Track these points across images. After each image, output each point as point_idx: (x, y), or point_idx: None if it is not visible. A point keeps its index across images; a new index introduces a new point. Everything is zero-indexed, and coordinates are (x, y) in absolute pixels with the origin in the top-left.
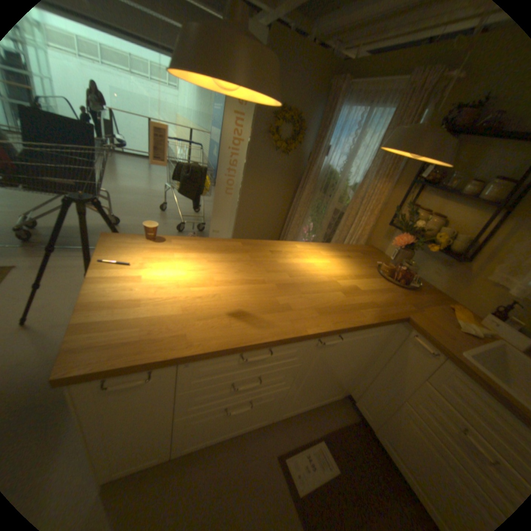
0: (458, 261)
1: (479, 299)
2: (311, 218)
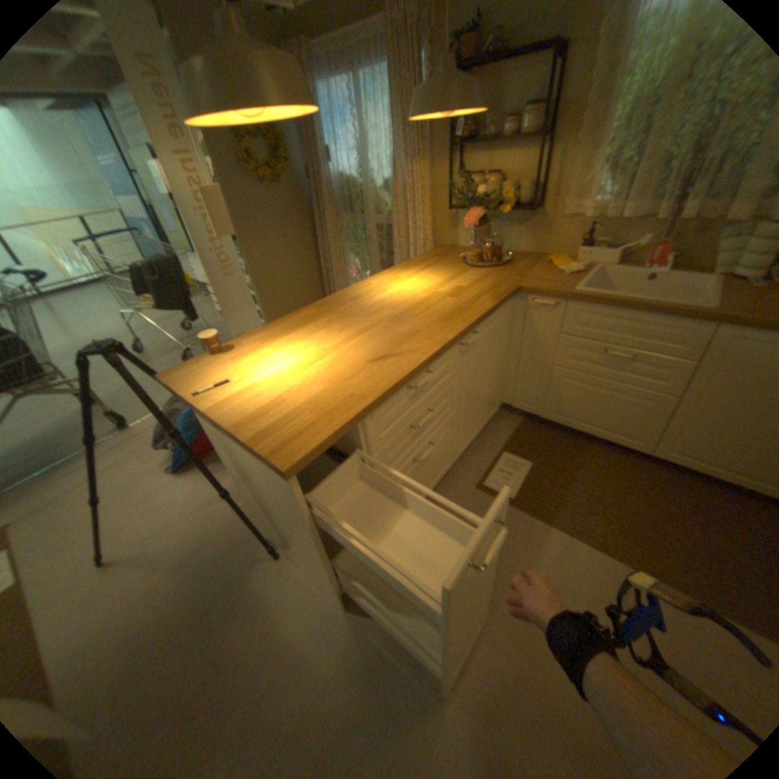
0: (530, 213)
1: (563, 240)
2: (352, 253)
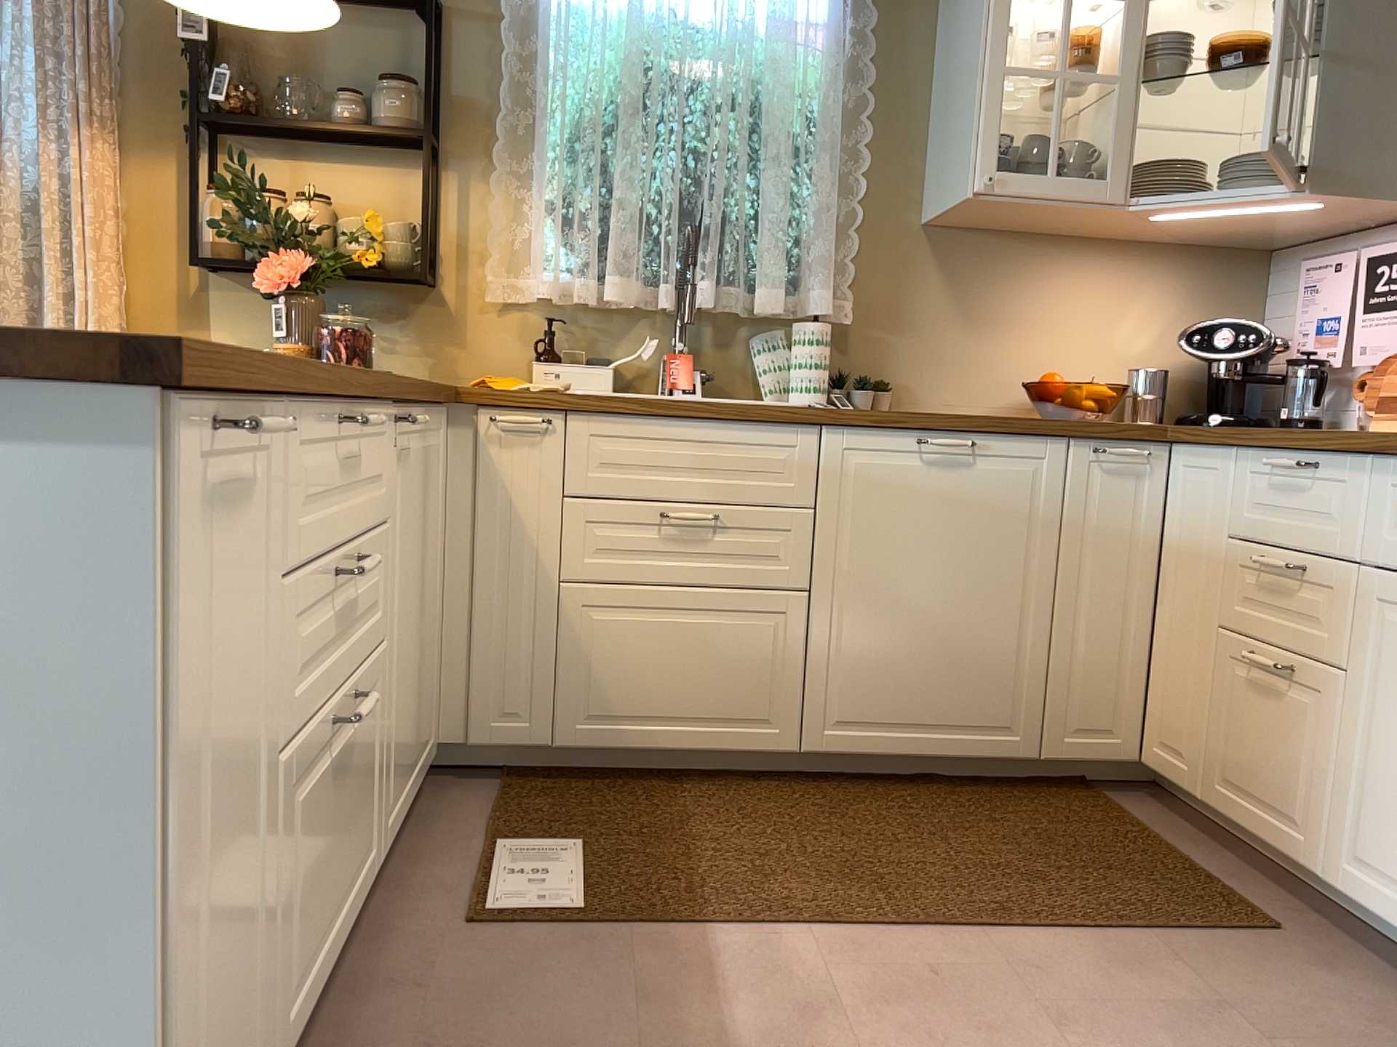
0: (411, 298)
1: (494, 357)
2: None
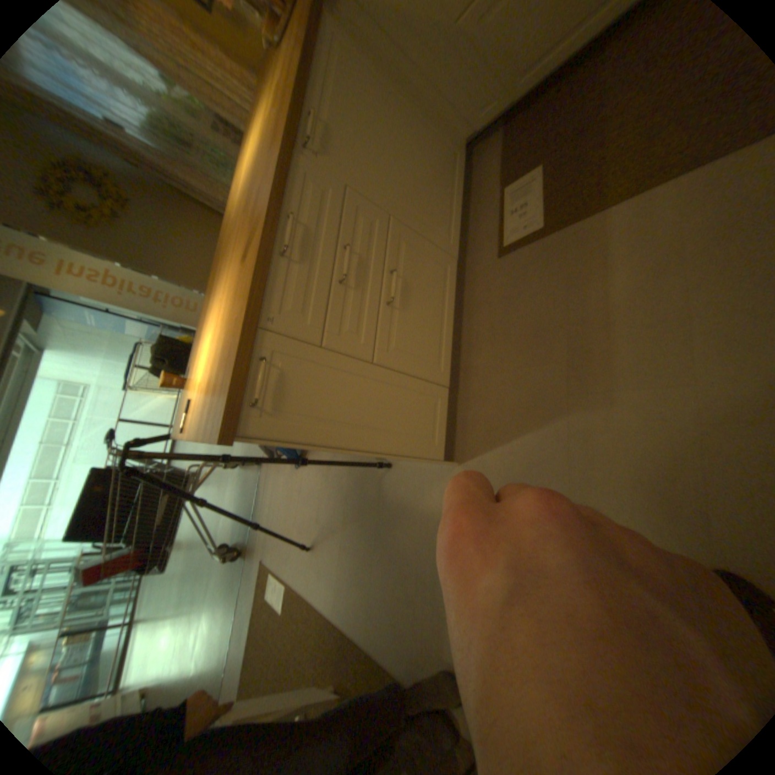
0: None
1: None
2: None
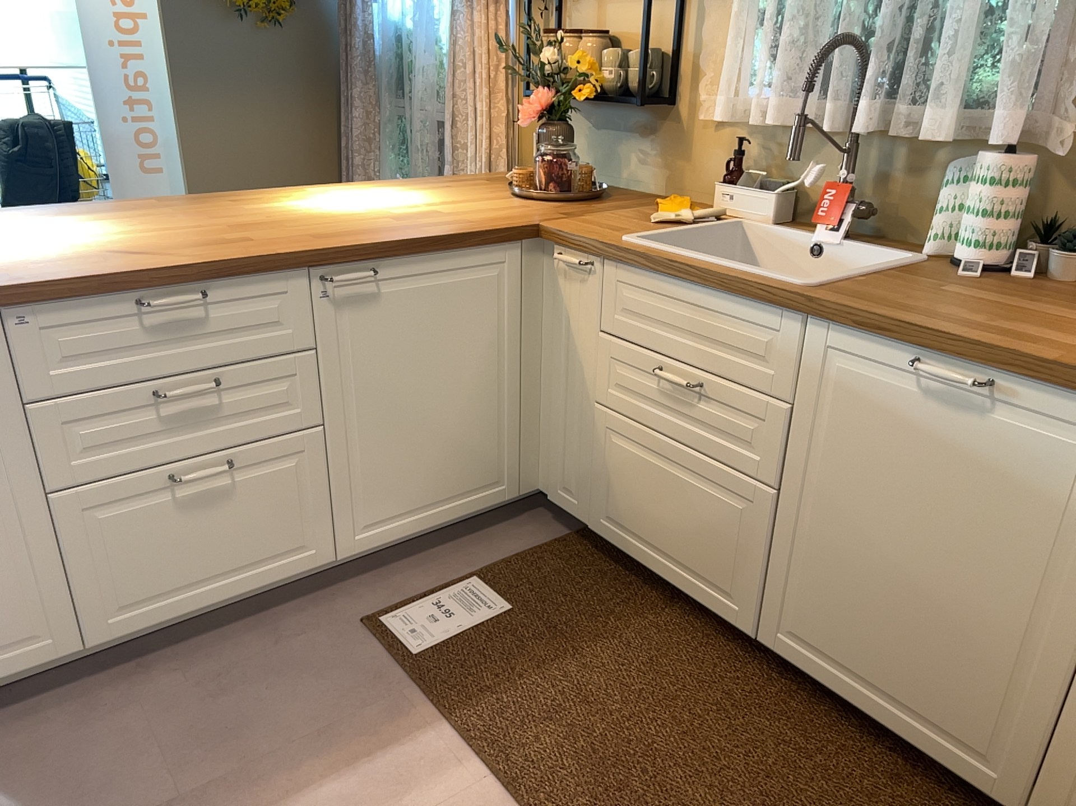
0: (656, 117)
1: (706, 174)
2: (395, 172)
